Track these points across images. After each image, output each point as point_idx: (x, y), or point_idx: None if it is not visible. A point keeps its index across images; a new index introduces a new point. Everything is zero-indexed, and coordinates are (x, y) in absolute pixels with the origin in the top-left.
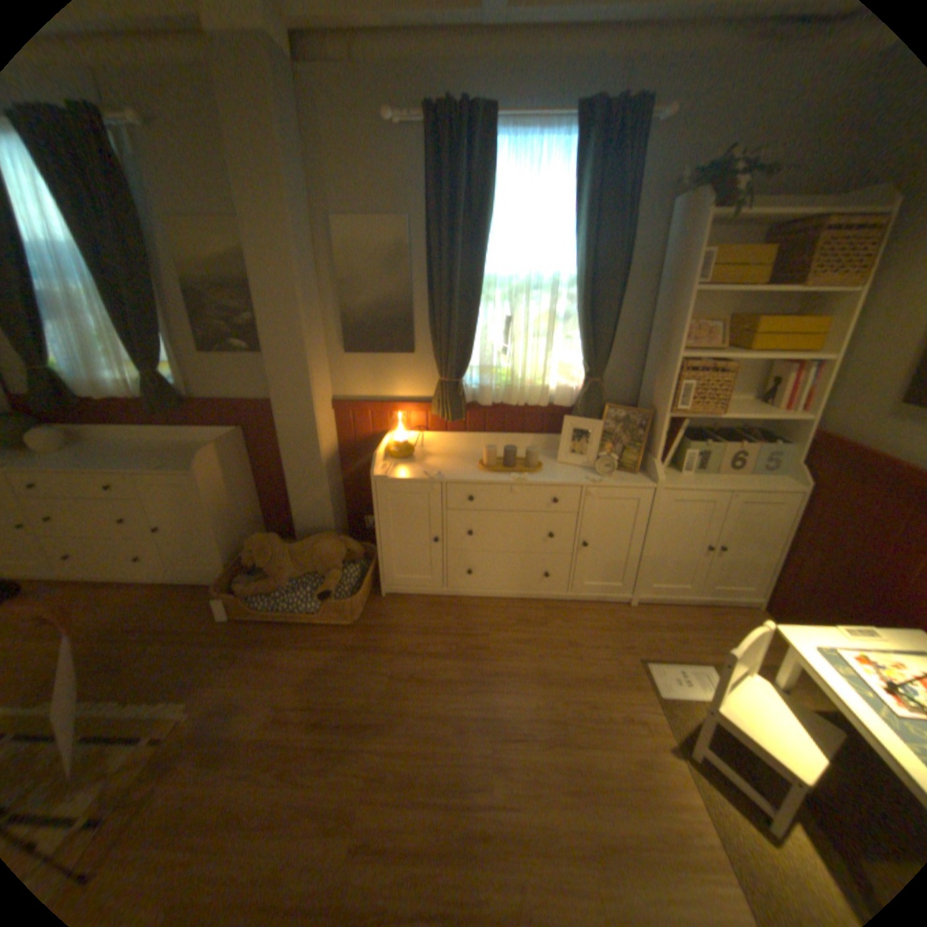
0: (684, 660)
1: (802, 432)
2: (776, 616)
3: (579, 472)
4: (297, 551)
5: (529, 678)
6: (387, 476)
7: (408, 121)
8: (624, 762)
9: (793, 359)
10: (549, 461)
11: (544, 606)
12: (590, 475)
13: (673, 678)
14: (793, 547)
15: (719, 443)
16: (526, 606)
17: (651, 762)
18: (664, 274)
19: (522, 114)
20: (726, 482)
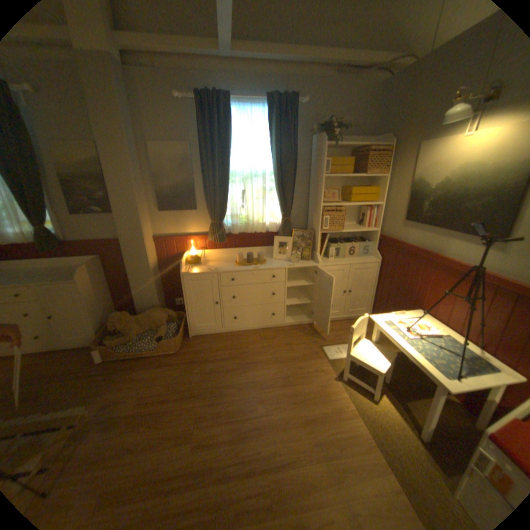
0: (337, 343)
1: (374, 236)
2: None
3: (283, 262)
4: (140, 318)
5: (269, 362)
6: (189, 272)
7: (186, 97)
8: (315, 387)
9: (366, 204)
10: (269, 259)
11: (273, 330)
12: (288, 263)
13: (333, 351)
14: (377, 287)
15: (343, 243)
16: (264, 331)
17: (326, 385)
18: (311, 169)
19: (241, 97)
20: (347, 261)
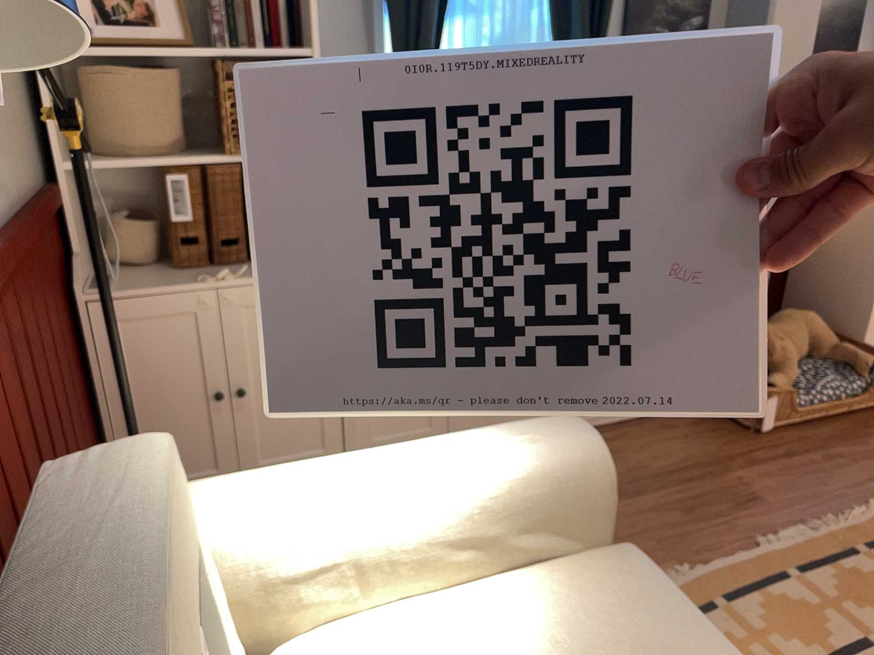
0: None
1: None
2: None
3: None
4: (789, 329)
5: None
6: None
7: None
8: None
9: None
10: None
11: None
12: None
13: None
14: None
15: None
16: None
17: None
18: None
19: None
20: None
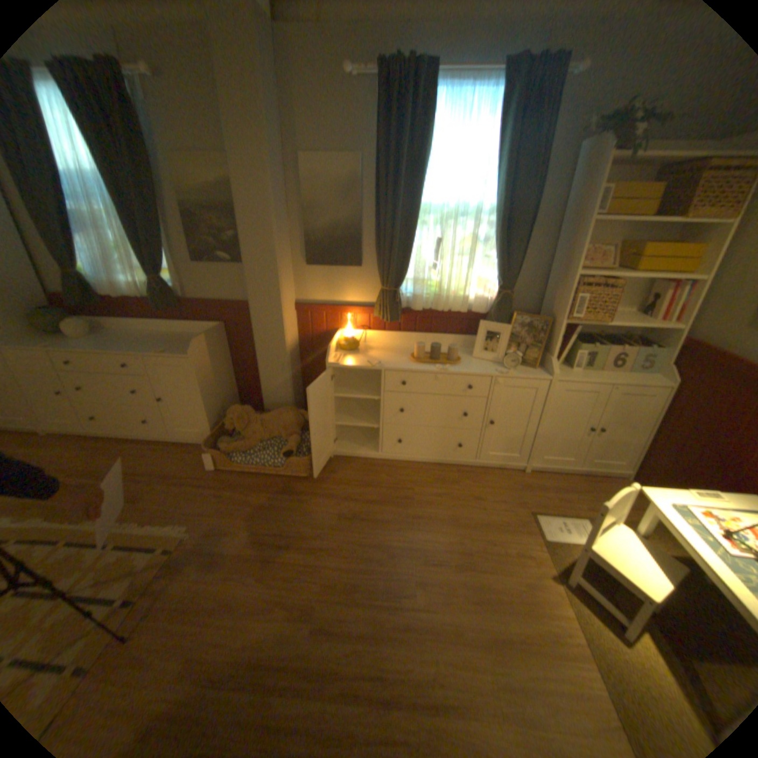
0: (565, 514)
1: (674, 339)
2: (641, 485)
3: (490, 366)
4: (267, 420)
5: (444, 522)
6: (339, 364)
7: (365, 74)
8: (516, 584)
9: (671, 278)
10: (467, 357)
11: (457, 470)
12: (499, 368)
13: (557, 527)
14: (660, 431)
15: (605, 346)
16: (442, 469)
17: (536, 586)
18: (569, 206)
19: (459, 69)
20: (609, 377)
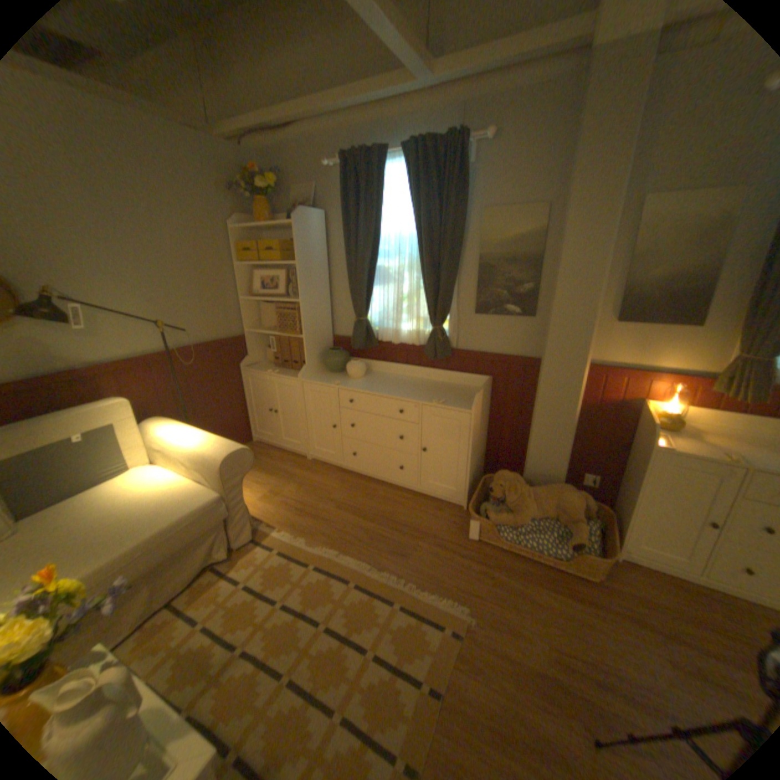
0: None
1: None
2: None
3: None
4: (542, 495)
5: None
6: (675, 449)
7: None
8: None
9: None
10: None
11: None
12: None
13: None
14: None
15: None
16: None
17: None
18: None
19: None
20: None
